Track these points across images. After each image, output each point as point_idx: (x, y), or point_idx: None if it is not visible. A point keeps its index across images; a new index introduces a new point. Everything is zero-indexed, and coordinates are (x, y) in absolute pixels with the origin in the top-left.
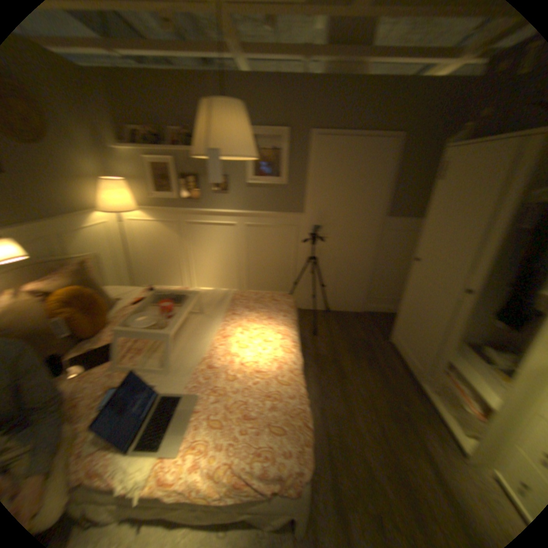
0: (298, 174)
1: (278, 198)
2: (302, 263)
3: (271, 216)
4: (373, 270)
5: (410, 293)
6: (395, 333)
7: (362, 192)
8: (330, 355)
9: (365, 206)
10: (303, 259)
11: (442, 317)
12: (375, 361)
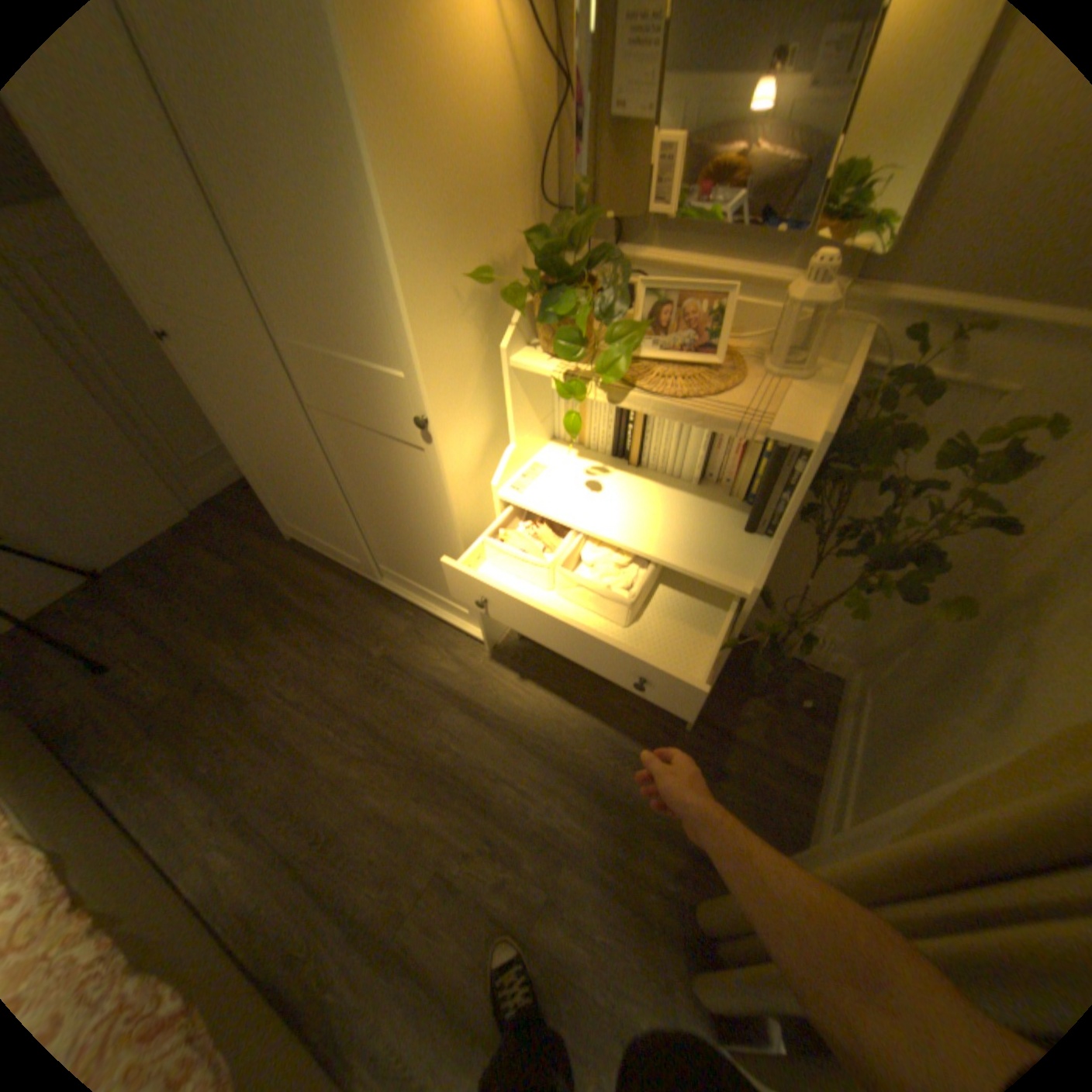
0: None
1: None
2: None
3: None
4: (108, 407)
5: (226, 427)
6: (277, 520)
7: None
8: (175, 687)
9: None
10: None
11: (306, 454)
12: (279, 609)
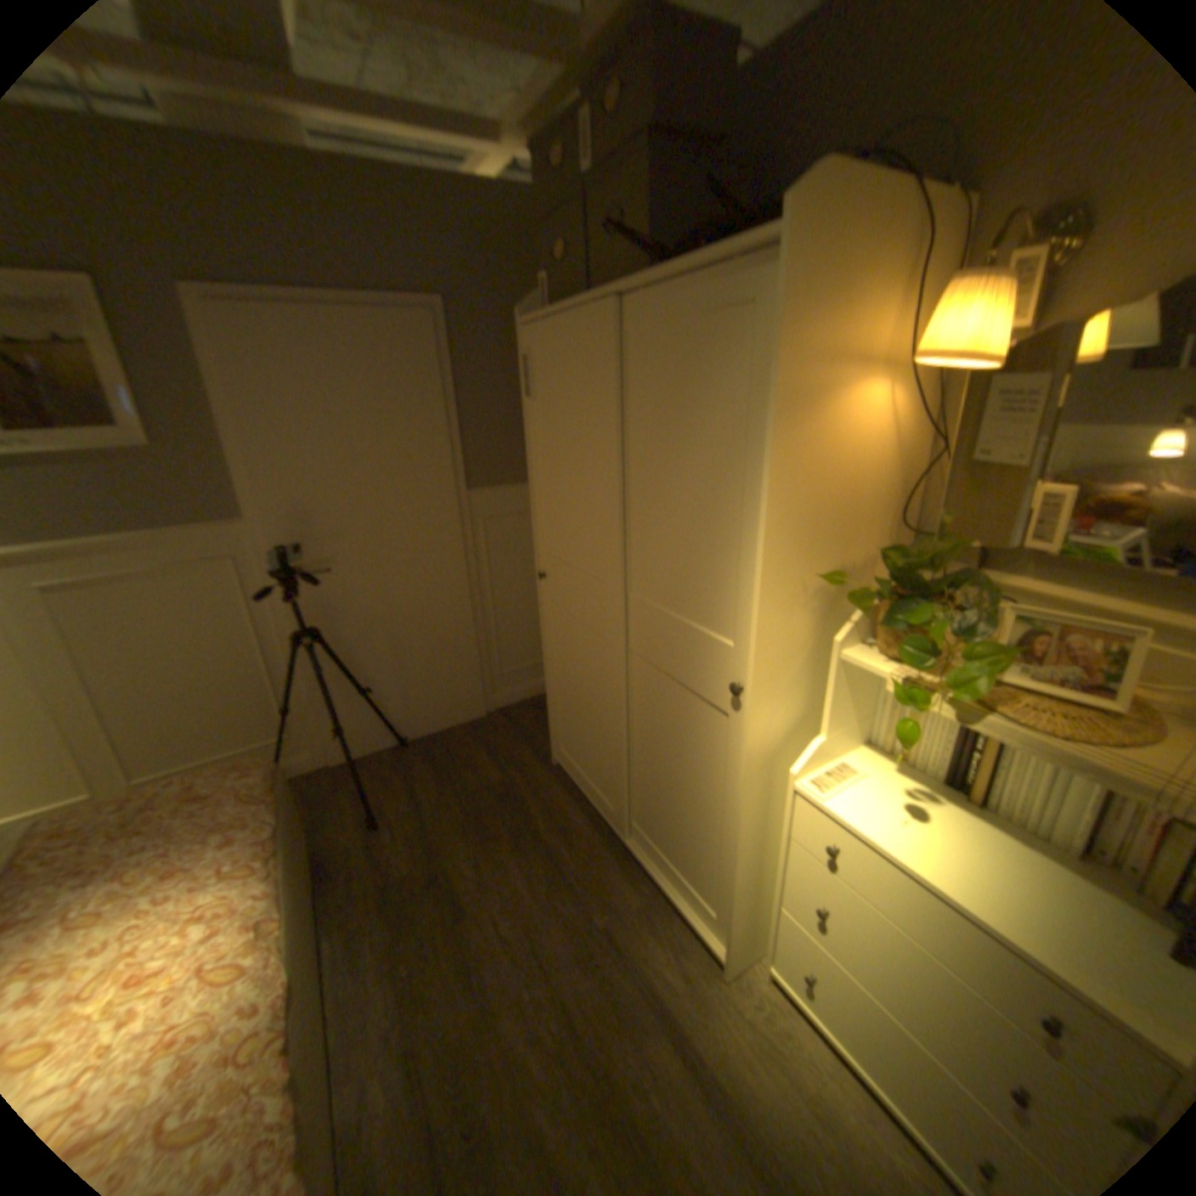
0: (172, 411)
1: (124, 487)
2: (282, 650)
3: (119, 546)
4: (473, 615)
5: (550, 650)
6: (552, 742)
7: (381, 440)
8: (413, 870)
9: (401, 475)
10: (279, 640)
11: (608, 689)
12: (522, 829)
